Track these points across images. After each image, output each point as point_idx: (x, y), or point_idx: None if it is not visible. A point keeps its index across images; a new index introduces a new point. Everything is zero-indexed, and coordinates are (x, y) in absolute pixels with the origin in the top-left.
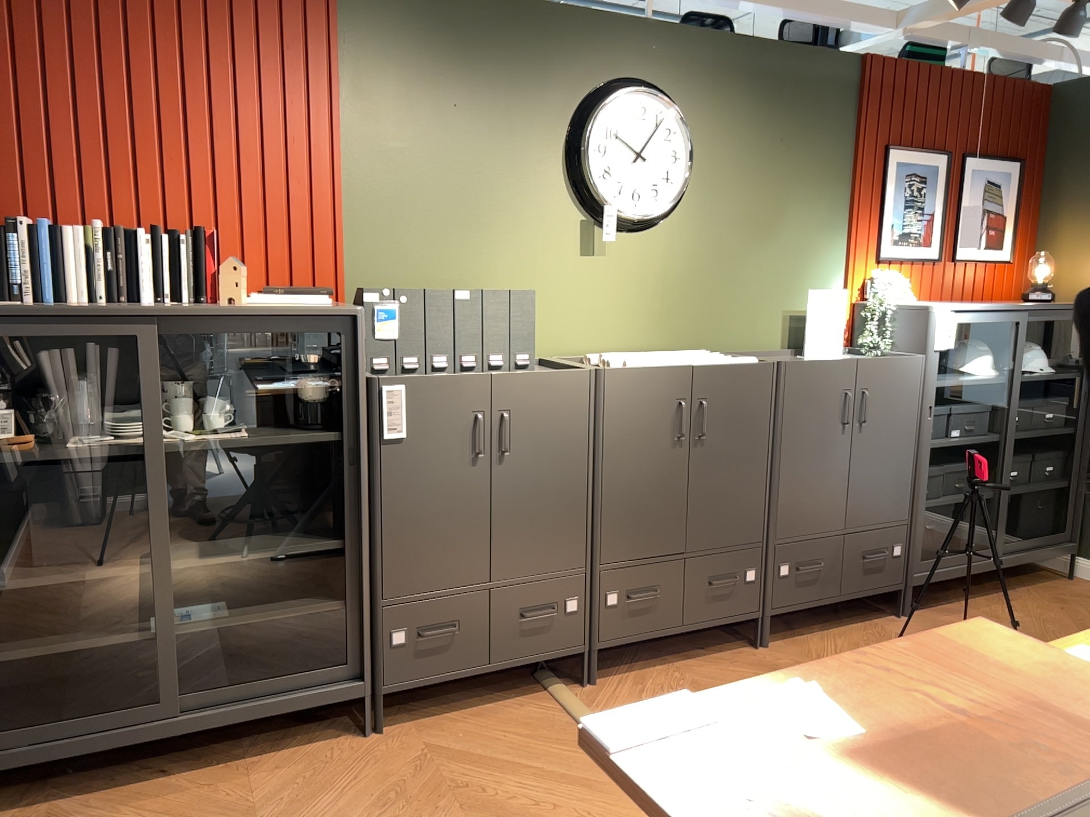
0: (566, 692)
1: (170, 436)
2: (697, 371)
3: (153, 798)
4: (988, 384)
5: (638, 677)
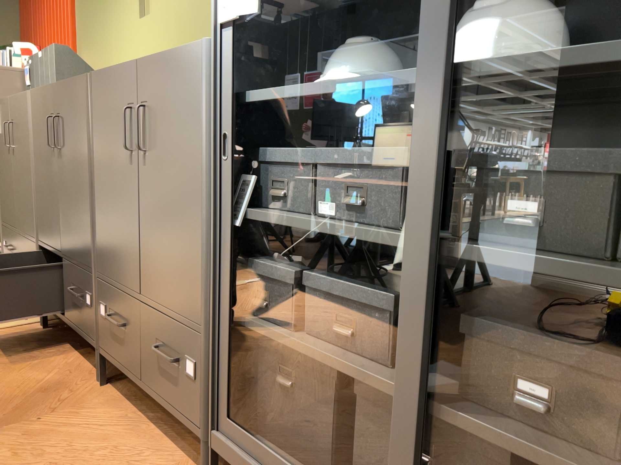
0: (29, 320)
1: None
2: (55, 88)
3: None
4: (380, 86)
5: (53, 340)
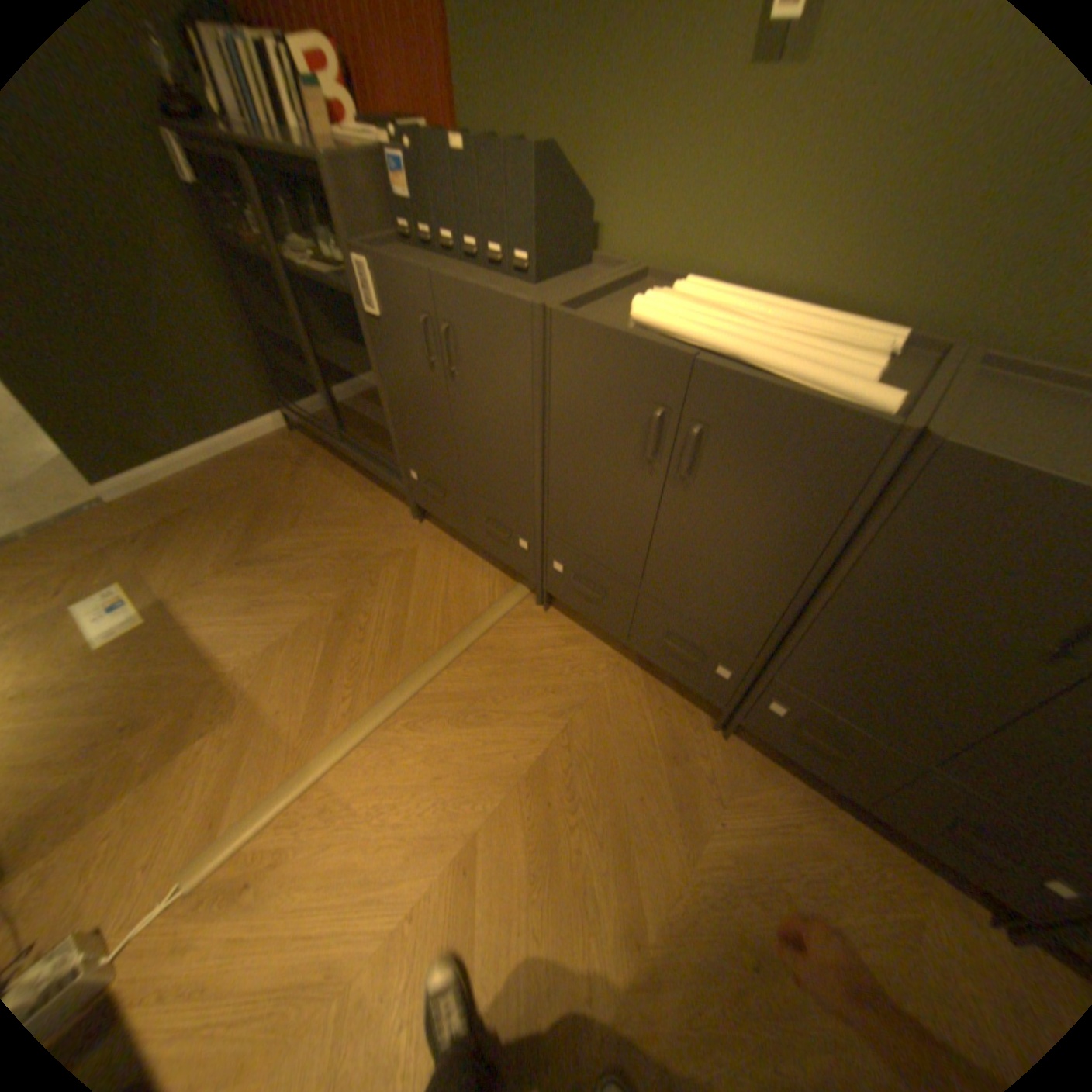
0: (516, 597)
1: (304, 258)
2: (697, 368)
3: (330, 474)
4: None
5: (579, 637)
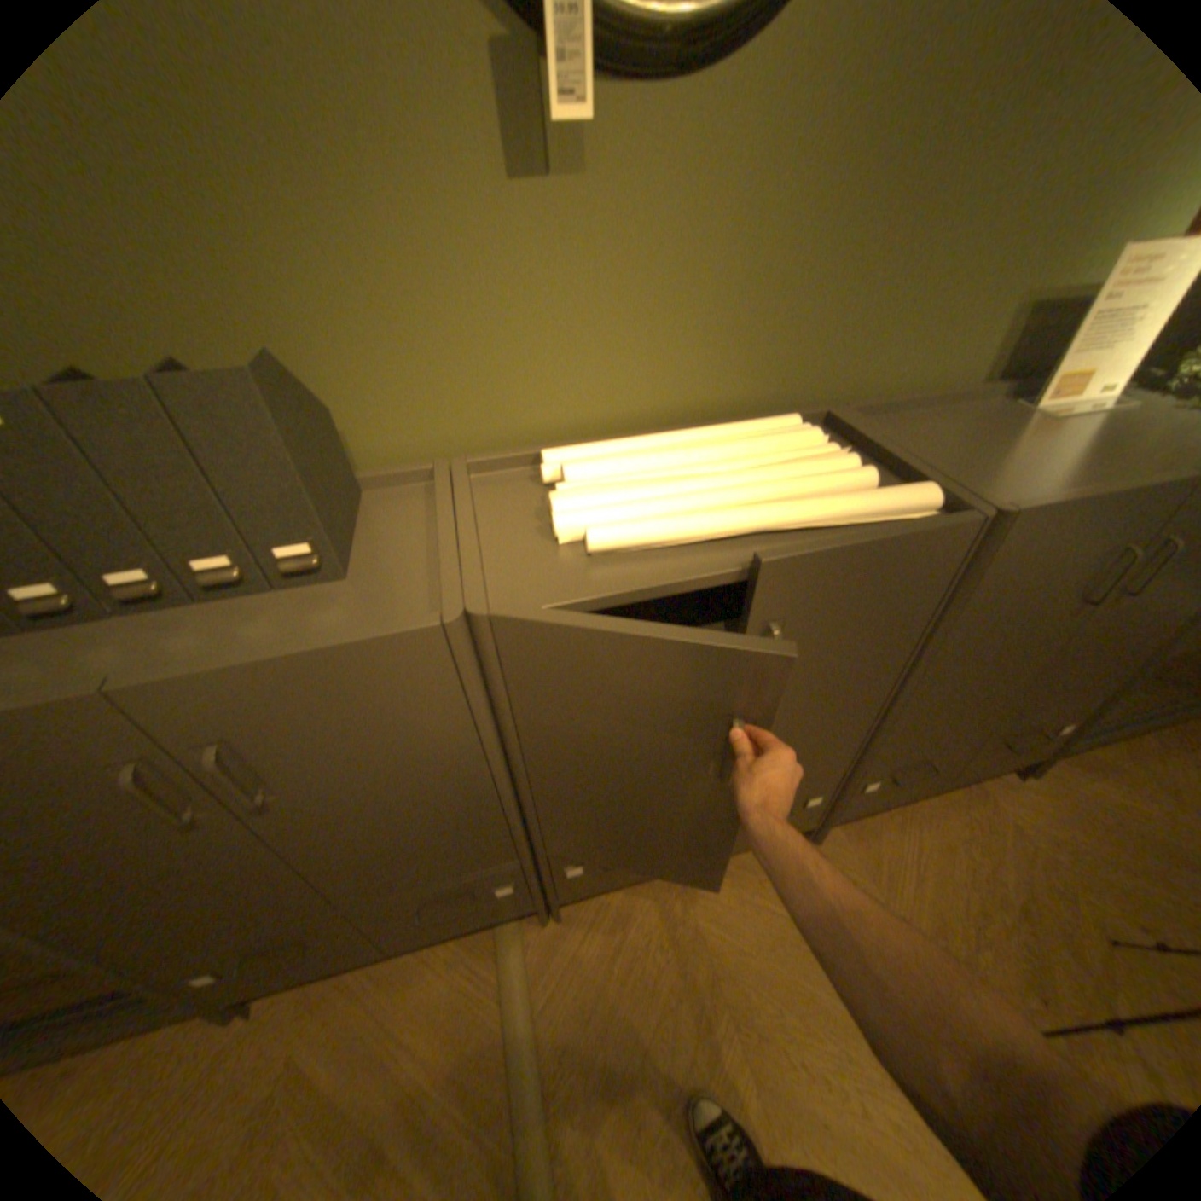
0: (514, 946)
1: None
2: (766, 569)
3: None
4: None
5: (624, 903)
